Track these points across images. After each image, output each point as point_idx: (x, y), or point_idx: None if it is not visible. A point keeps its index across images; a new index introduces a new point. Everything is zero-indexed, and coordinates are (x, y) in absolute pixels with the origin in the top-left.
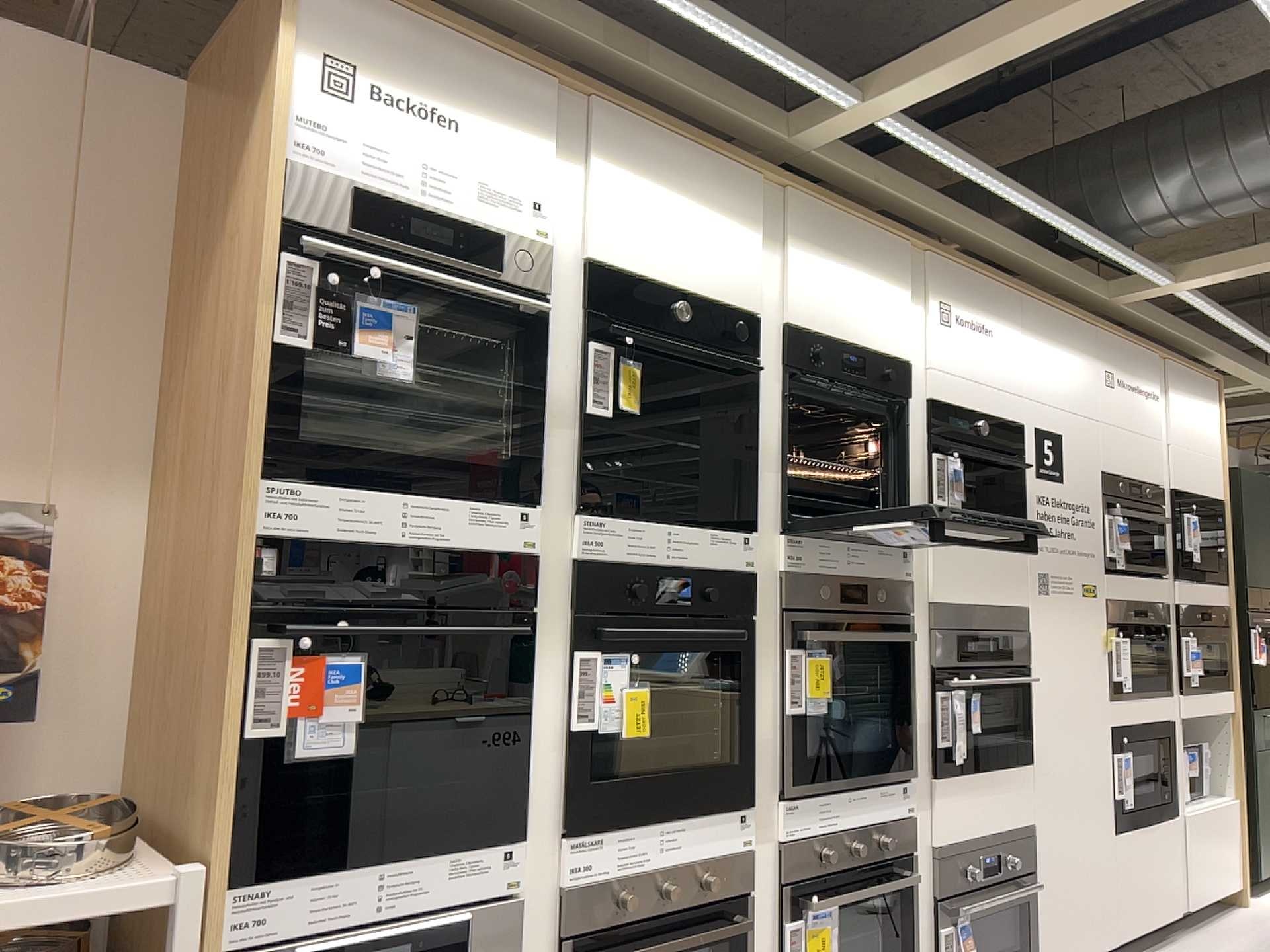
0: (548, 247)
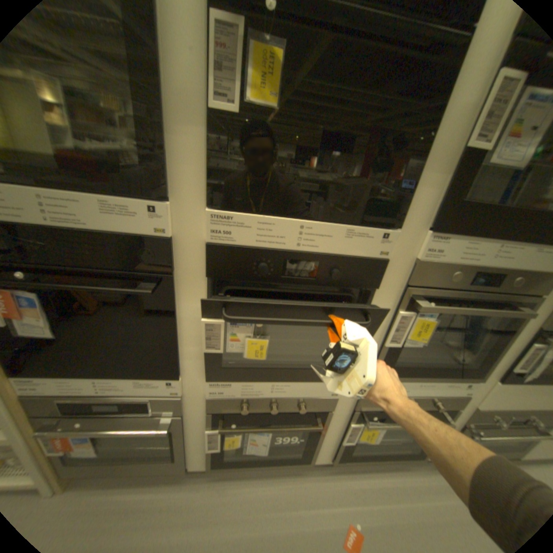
0: None
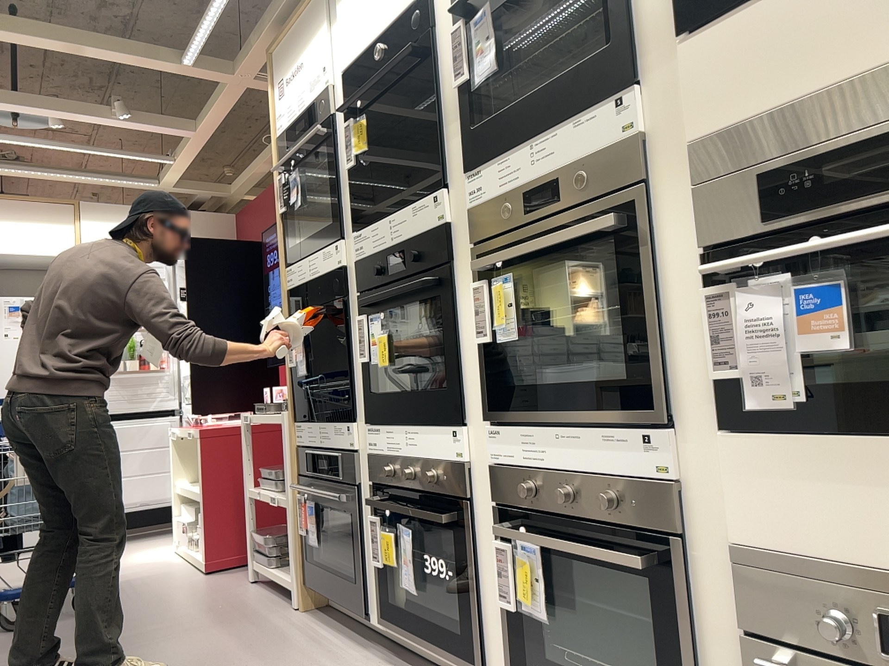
0: (326, 84)
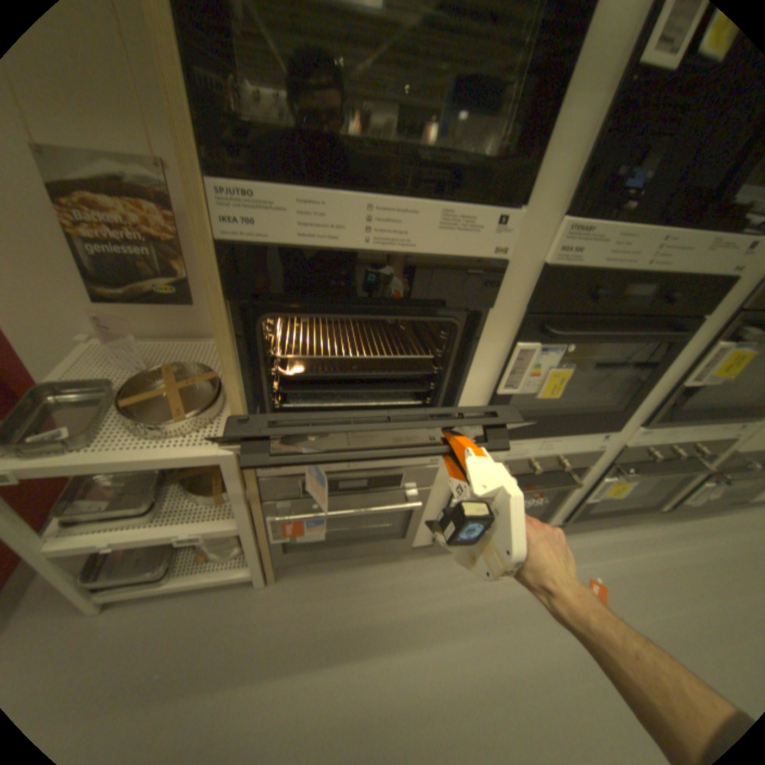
0: None
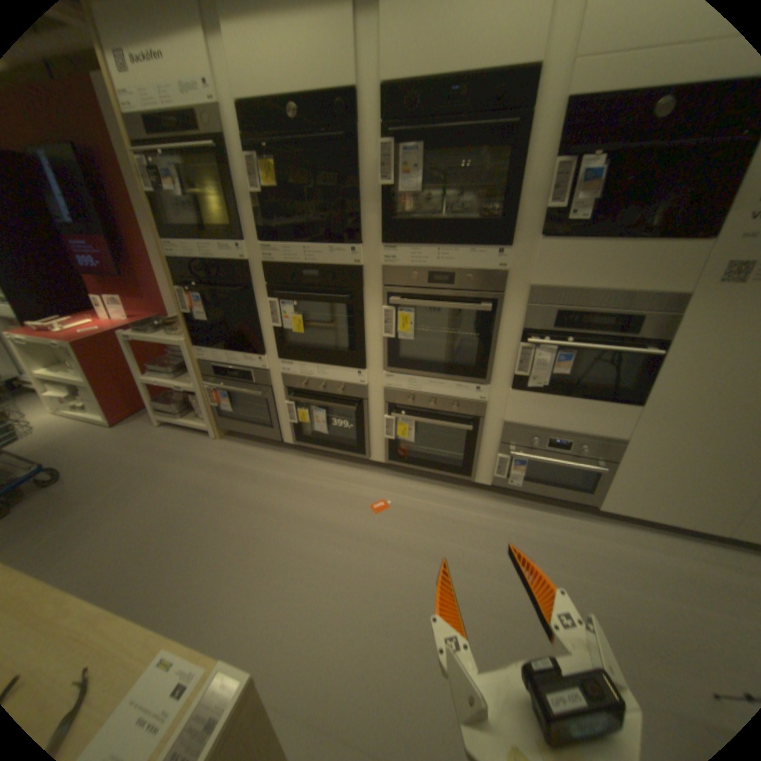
0: (209, 101)
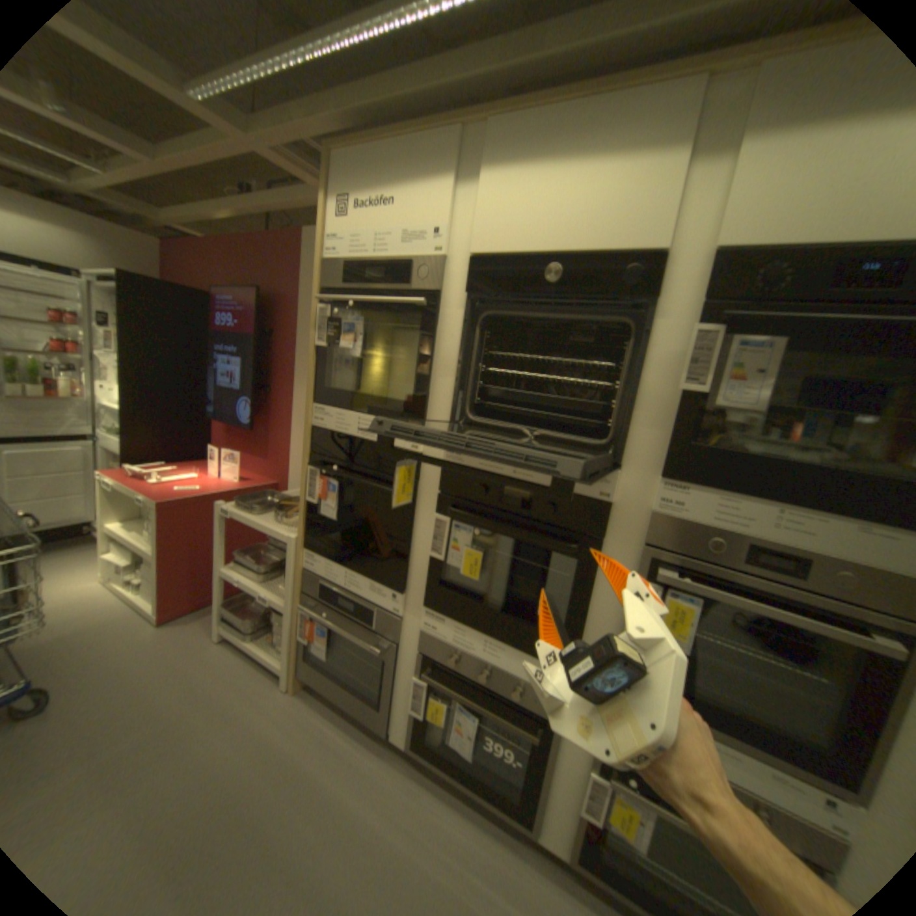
0: (437, 250)
